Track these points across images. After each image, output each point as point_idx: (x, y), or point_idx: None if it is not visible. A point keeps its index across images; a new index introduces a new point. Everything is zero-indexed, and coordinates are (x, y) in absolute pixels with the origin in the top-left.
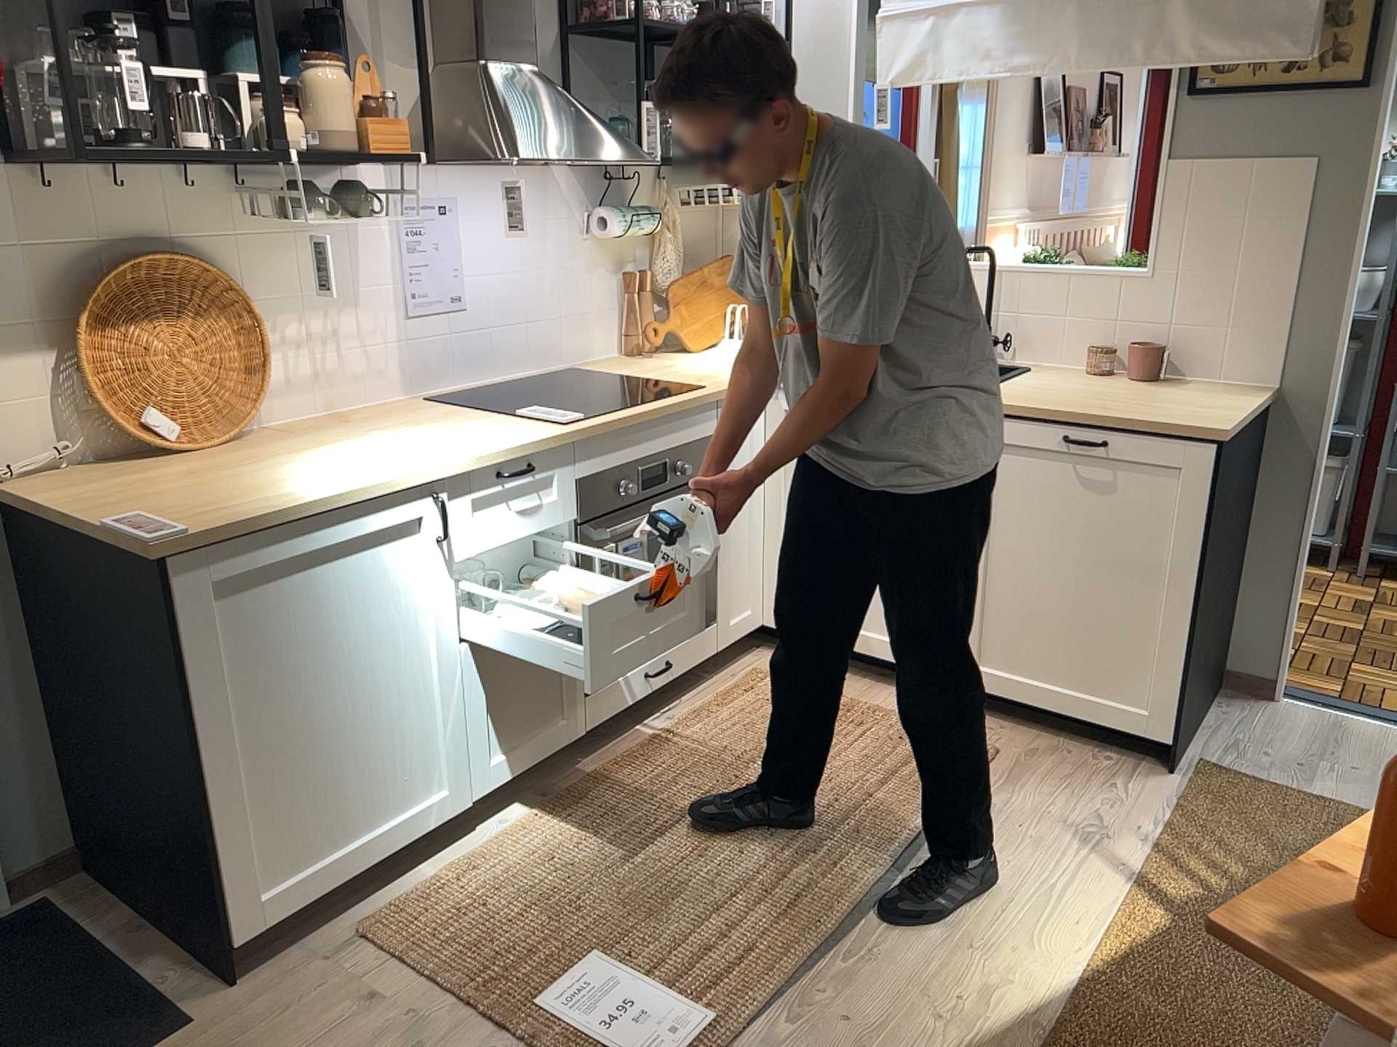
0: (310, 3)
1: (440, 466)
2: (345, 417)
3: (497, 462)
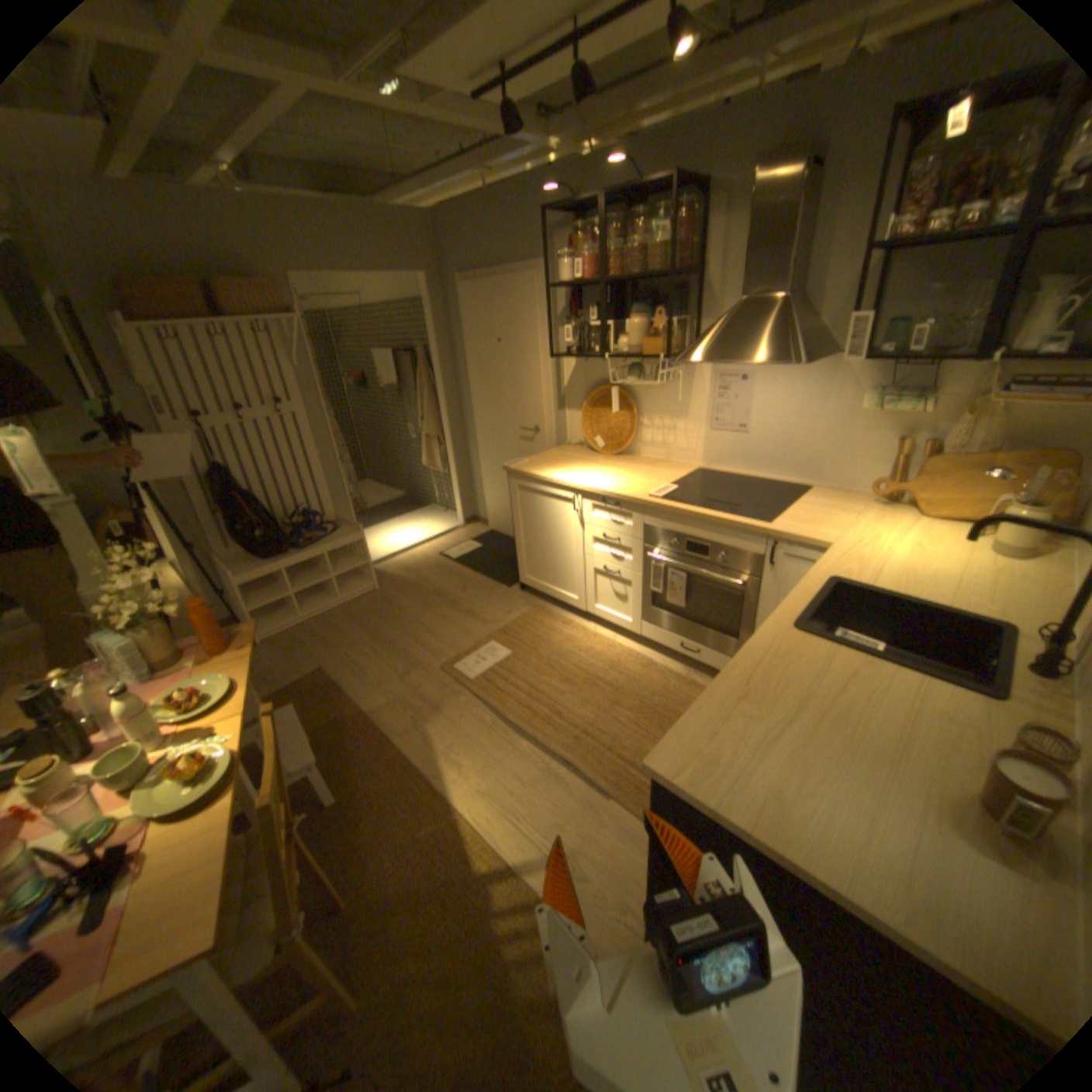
0: (687, 277)
1: (576, 485)
2: (661, 462)
3: (600, 495)
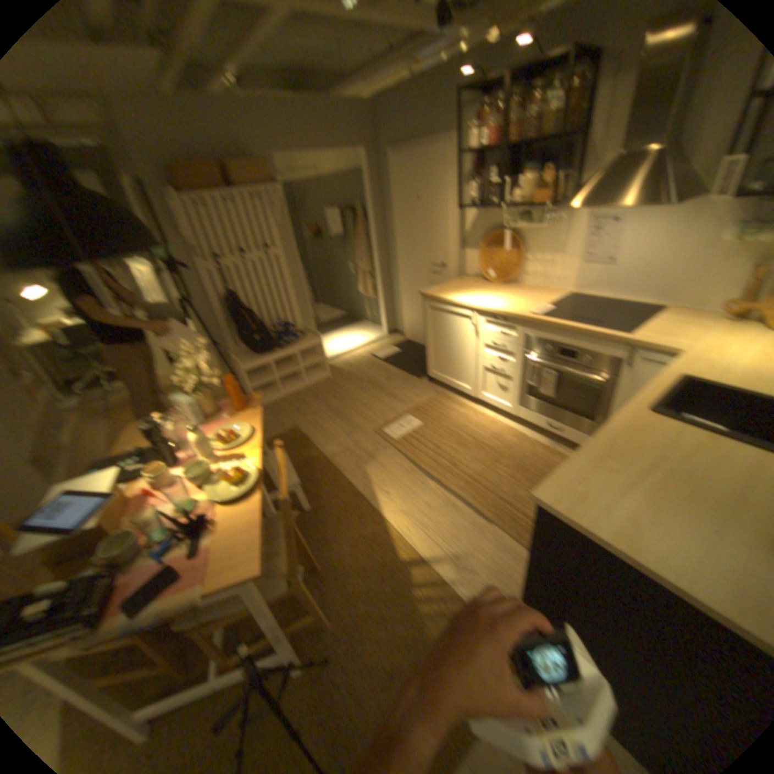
0: (575, 138)
1: (476, 306)
2: (541, 289)
3: (493, 313)
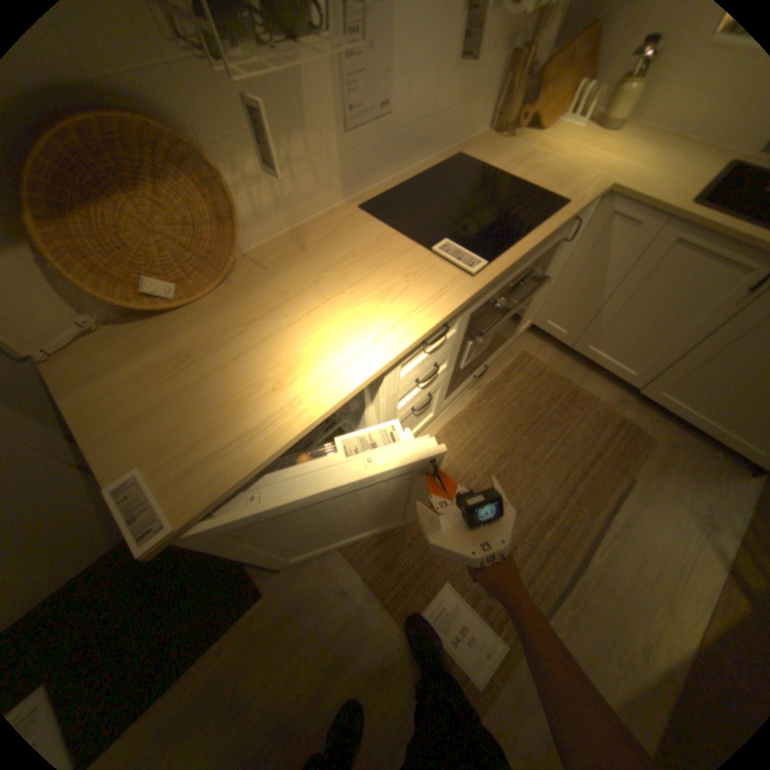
0: None
1: (385, 363)
2: (303, 234)
3: (425, 336)
